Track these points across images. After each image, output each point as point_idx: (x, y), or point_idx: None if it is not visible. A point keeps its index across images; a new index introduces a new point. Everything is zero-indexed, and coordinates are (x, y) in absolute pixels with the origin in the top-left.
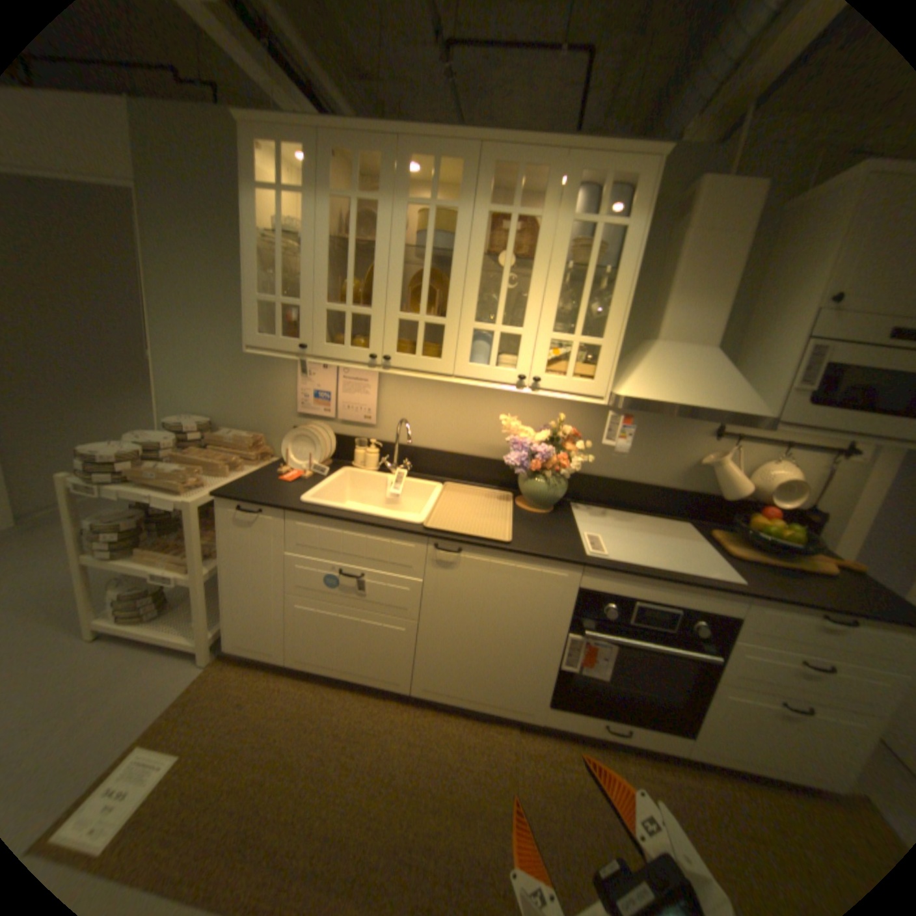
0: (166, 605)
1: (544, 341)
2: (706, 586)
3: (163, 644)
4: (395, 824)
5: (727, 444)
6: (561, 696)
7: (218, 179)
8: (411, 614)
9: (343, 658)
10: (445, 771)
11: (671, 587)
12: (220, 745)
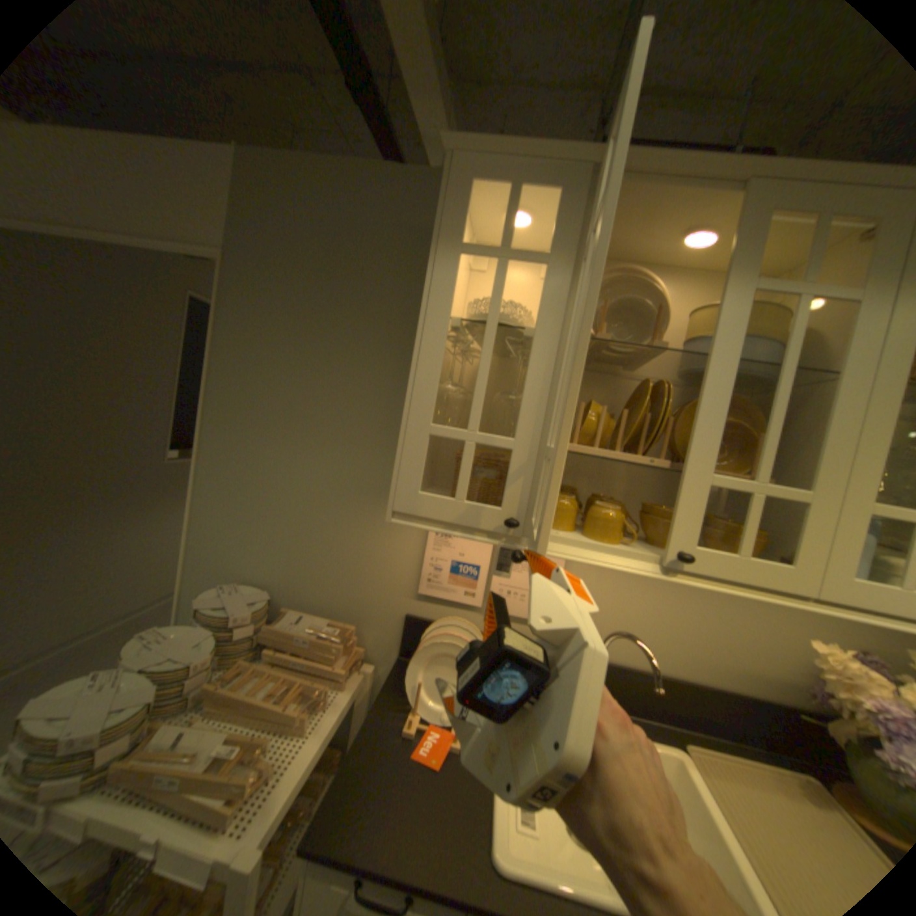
0: None
1: None
2: None
3: None
4: None
5: None
6: None
7: (349, 248)
8: None
9: None
10: None
11: None
12: None
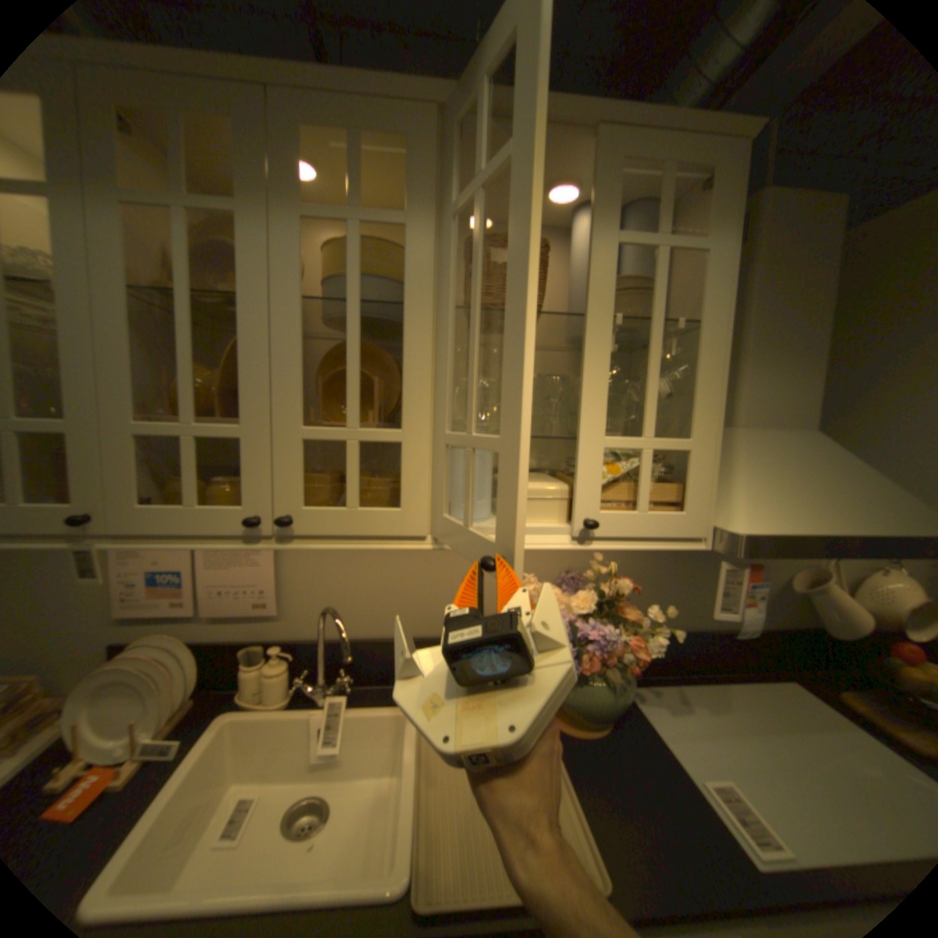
0: None
1: (594, 452)
2: None
3: None
4: None
5: None
6: None
7: None
8: None
9: None
10: None
11: None
12: None
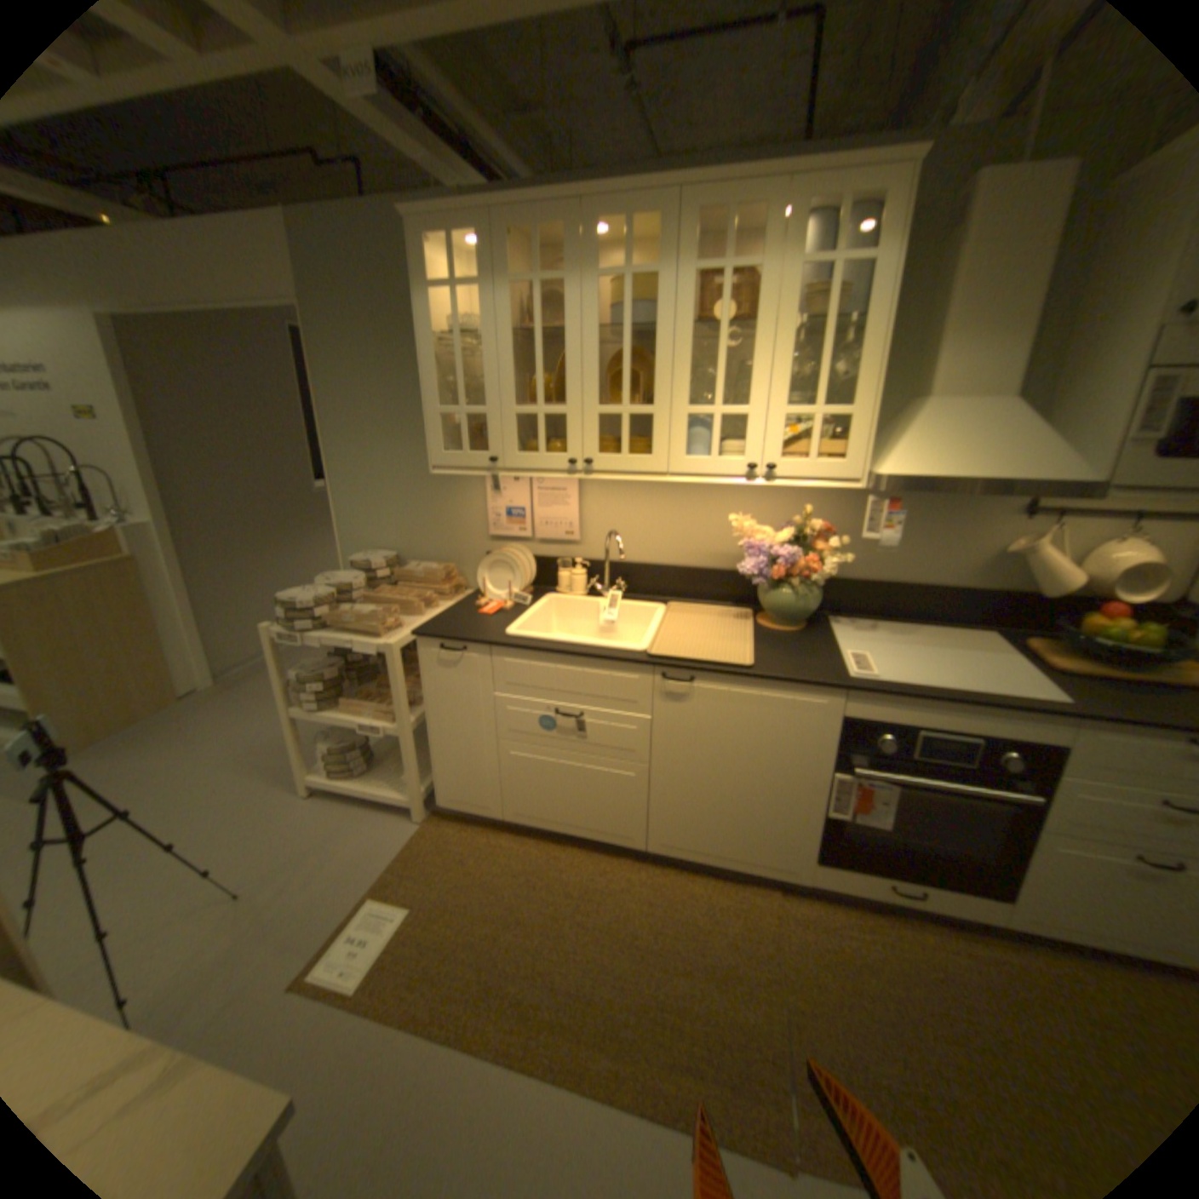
0: (371, 760)
1: (777, 419)
2: (1014, 708)
3: (375, 800)
4: (641, 985)
5: (1043, 523)
6: (830, 851)
7: (382, 279)
8: (639, 758)
9: (566, 810)
10: (694, 935)
11: (965, 711)
12: (447, 901)
